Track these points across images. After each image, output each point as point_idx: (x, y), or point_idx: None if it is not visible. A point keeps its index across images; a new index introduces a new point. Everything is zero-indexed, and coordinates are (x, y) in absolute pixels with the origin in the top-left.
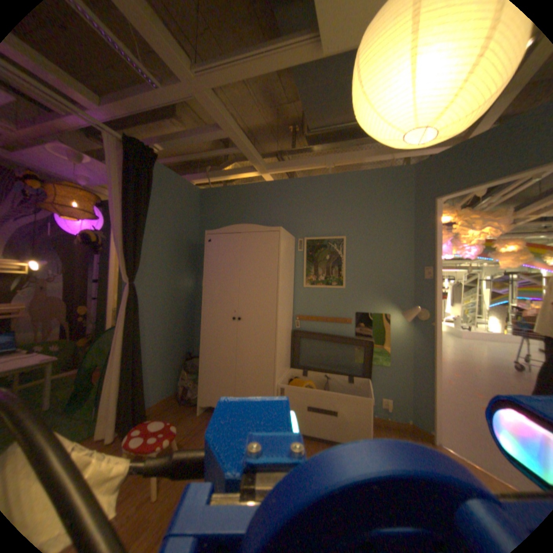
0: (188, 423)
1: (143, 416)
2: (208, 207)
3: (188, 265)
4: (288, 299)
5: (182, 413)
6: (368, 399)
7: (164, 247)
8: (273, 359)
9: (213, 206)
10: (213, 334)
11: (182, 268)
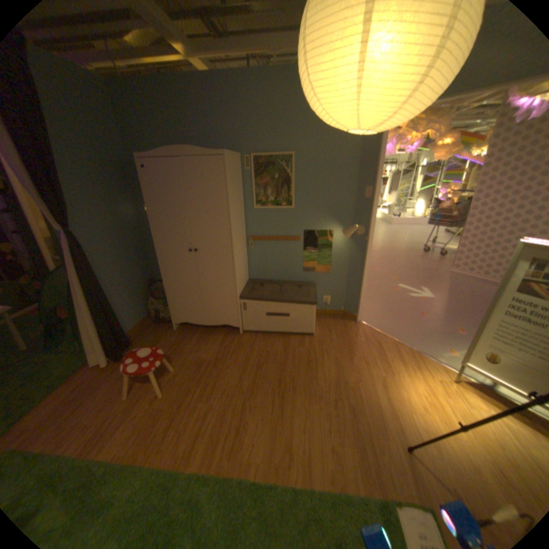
0: (168, 337)
1: (125, 339)
2: (125, 108)
3: (122, 190)
4: (241, 223)
5: (160, 330)
6: (312, 302)
7: (86, 175)
8: (234, 282)
9: (131, 107)
10: (172, 265)
11: (116, 196)
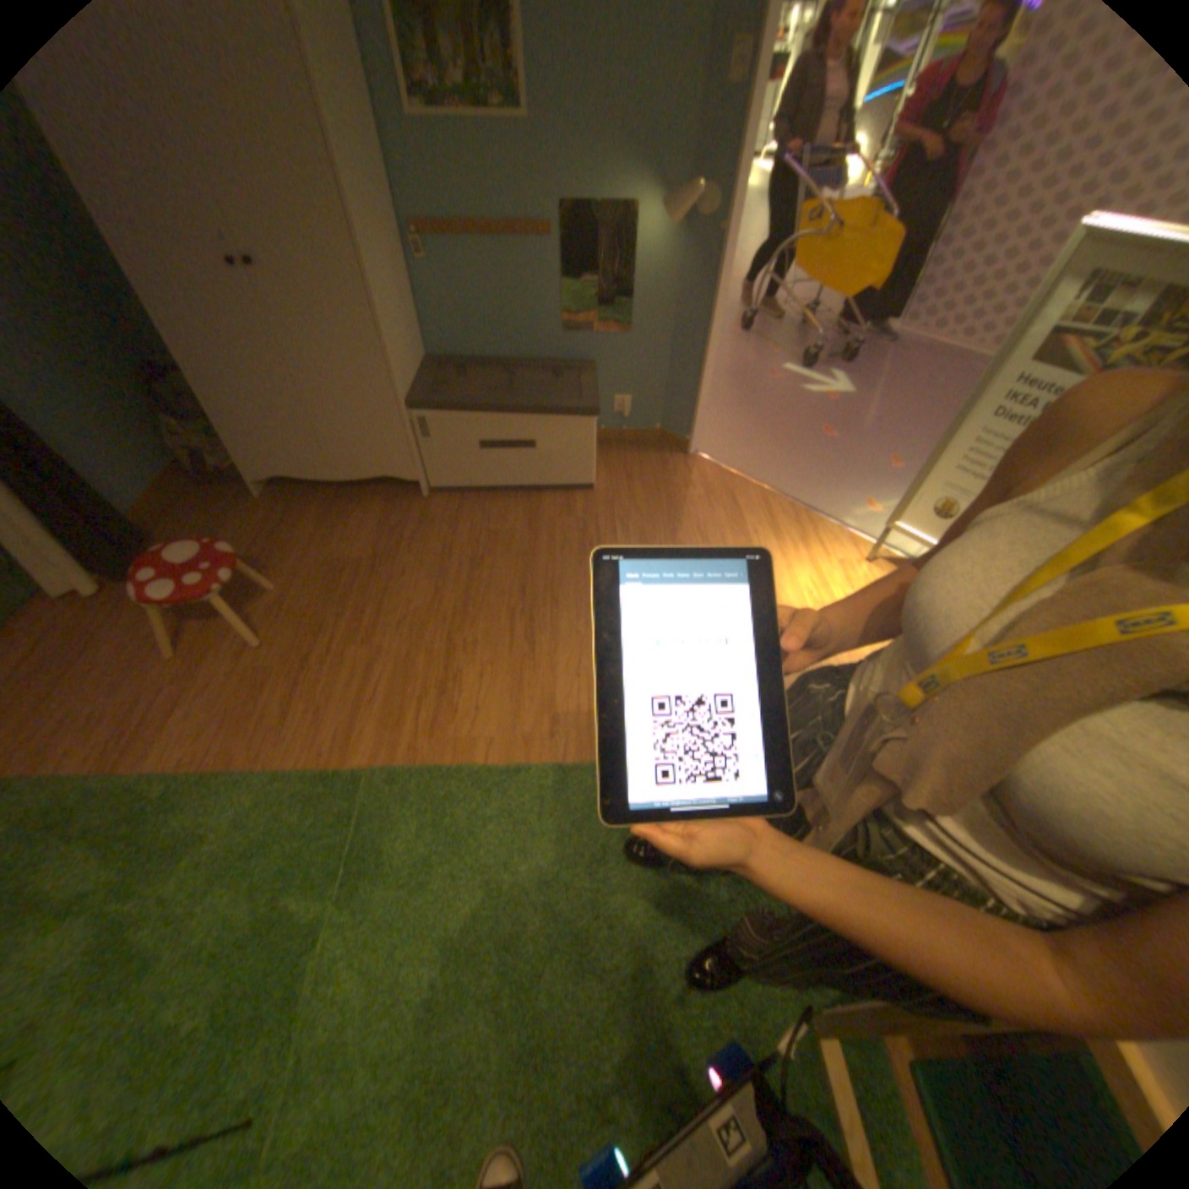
0: (244, 516)
1: (128, 527)
2: None
3: None
4: (371, 170)
5: (216, 501)
6: (589, 411)
7: None
8: (381, 362)
9: None
10: (189, 313)
11: None
